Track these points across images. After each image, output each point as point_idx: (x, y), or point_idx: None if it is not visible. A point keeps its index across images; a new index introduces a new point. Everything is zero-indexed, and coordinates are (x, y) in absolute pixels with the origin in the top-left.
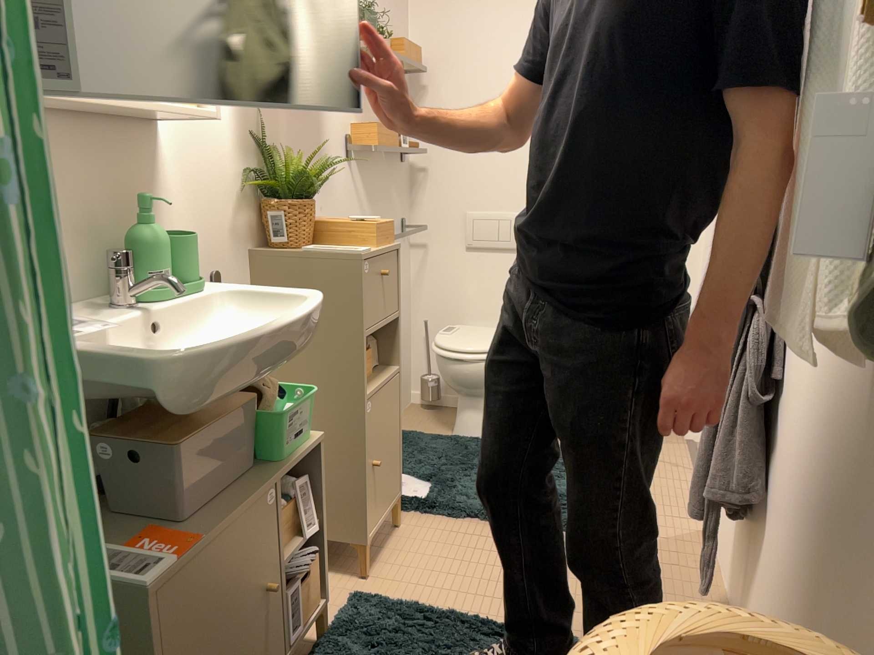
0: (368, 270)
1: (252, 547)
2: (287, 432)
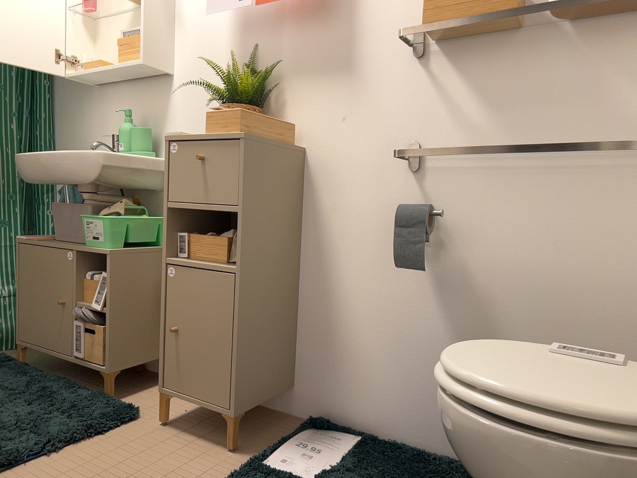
0: (173, 150)
1: (52, 271)
2: (85, 232)
